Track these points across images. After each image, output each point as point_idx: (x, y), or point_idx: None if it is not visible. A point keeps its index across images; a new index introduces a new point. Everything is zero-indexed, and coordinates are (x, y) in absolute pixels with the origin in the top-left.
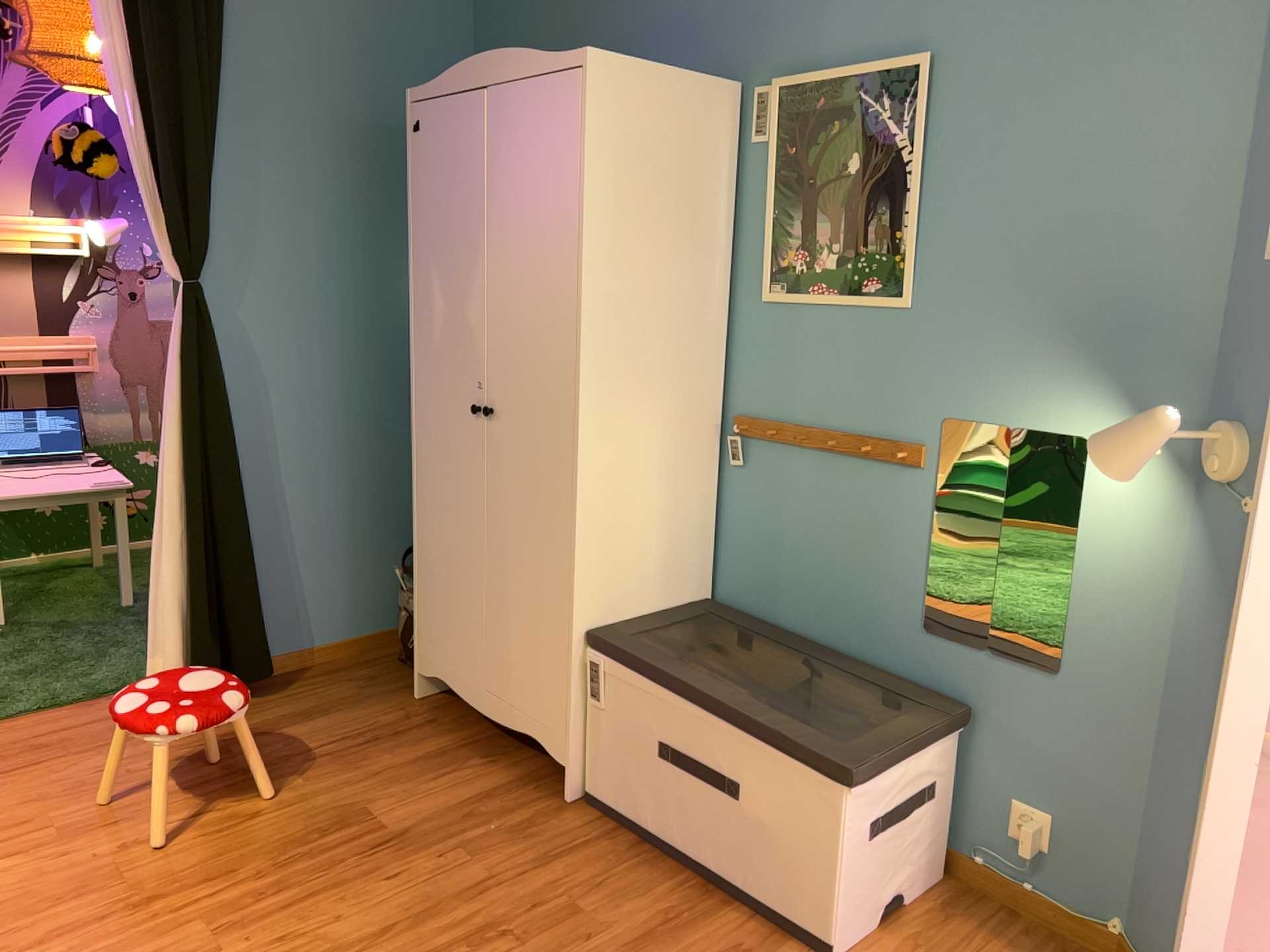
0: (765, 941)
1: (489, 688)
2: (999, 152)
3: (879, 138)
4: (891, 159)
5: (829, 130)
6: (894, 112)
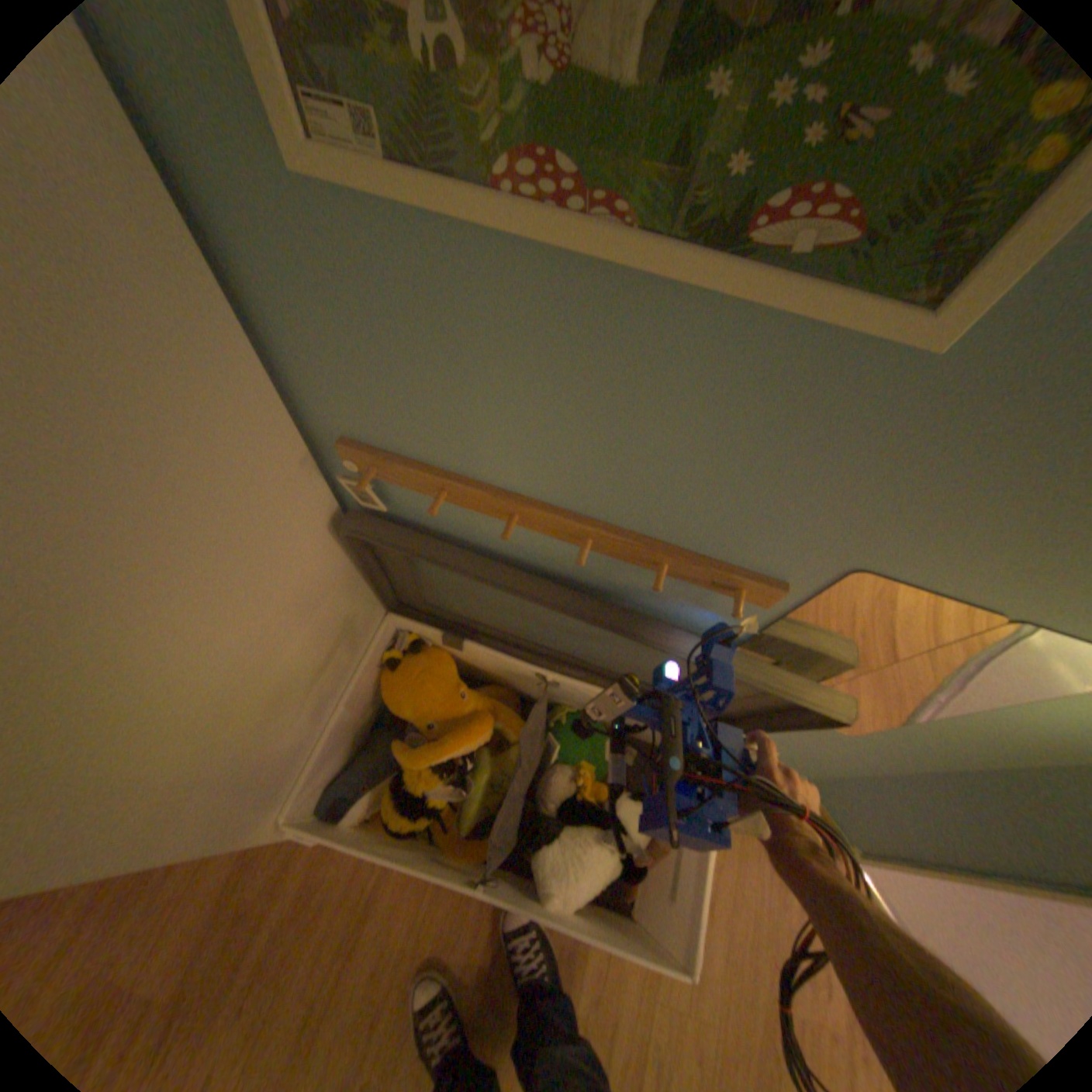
0: None
1: None
2: None
3: None
4: None
5: None
6: None
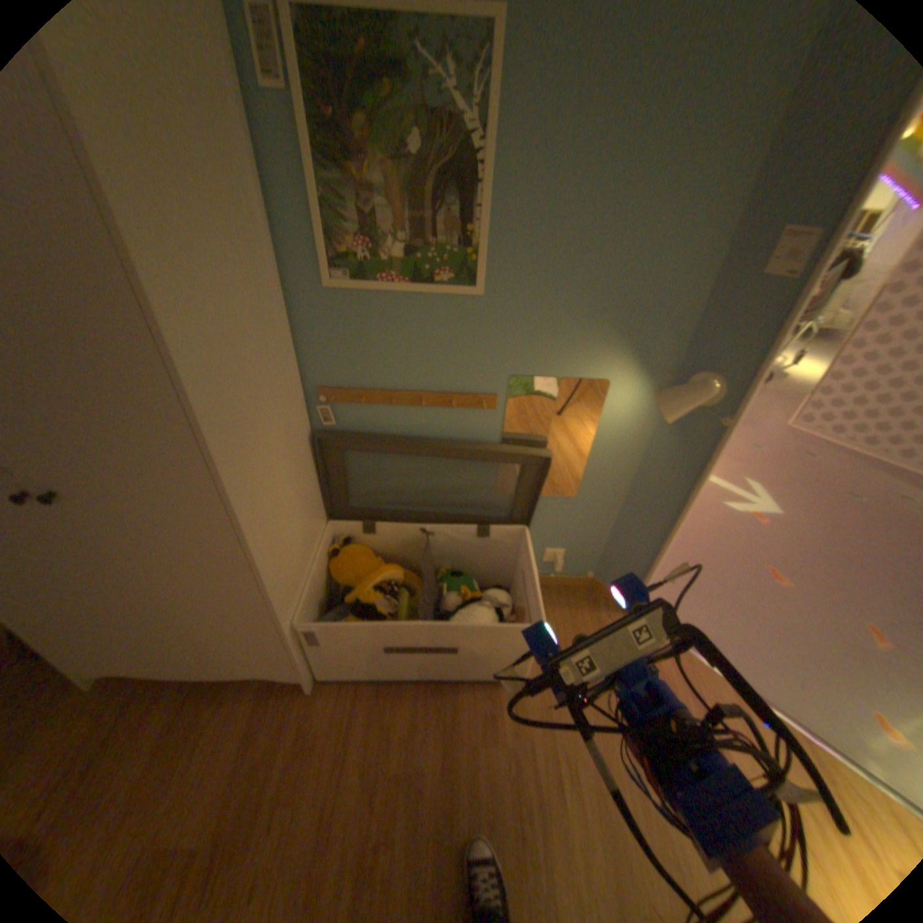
0: (491, 699)
1: (185, 662)
2: (572, 146)
3: (447, 108)
4: (462, 139)
5: (379, 85)
6: (464, 76)
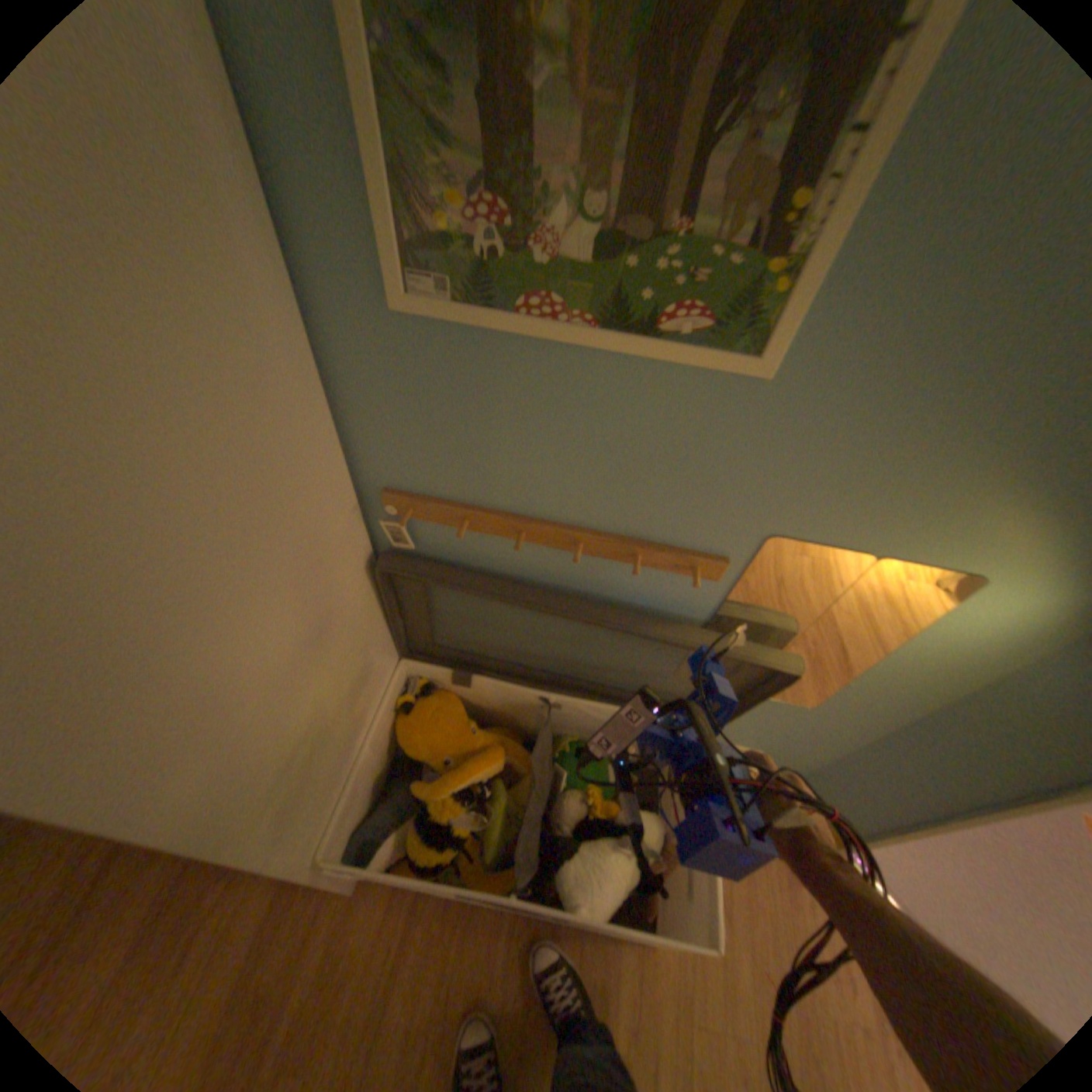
0: (607, 964)
1: None
2: None
3: None
4: None
5: None
6: None
